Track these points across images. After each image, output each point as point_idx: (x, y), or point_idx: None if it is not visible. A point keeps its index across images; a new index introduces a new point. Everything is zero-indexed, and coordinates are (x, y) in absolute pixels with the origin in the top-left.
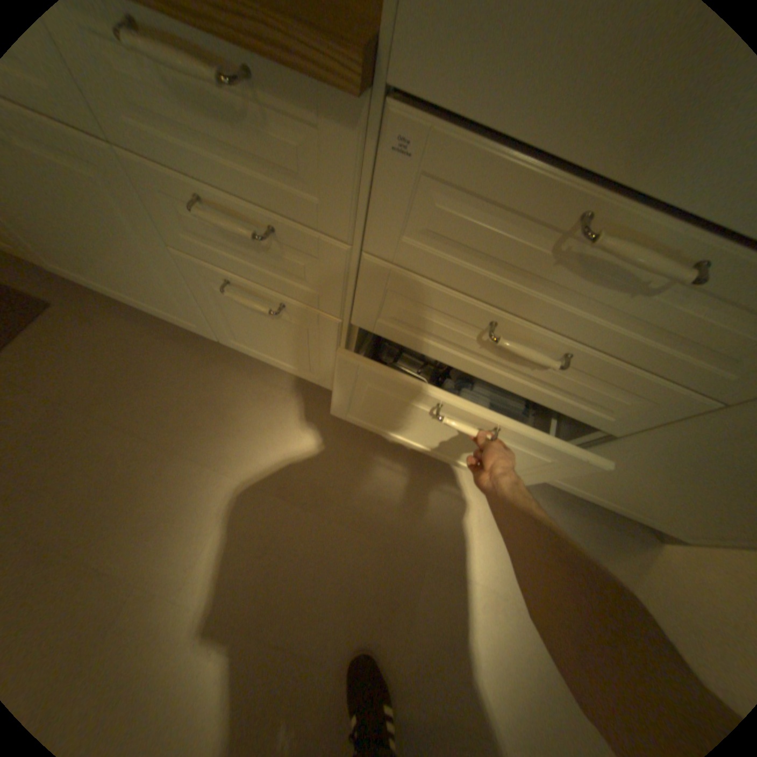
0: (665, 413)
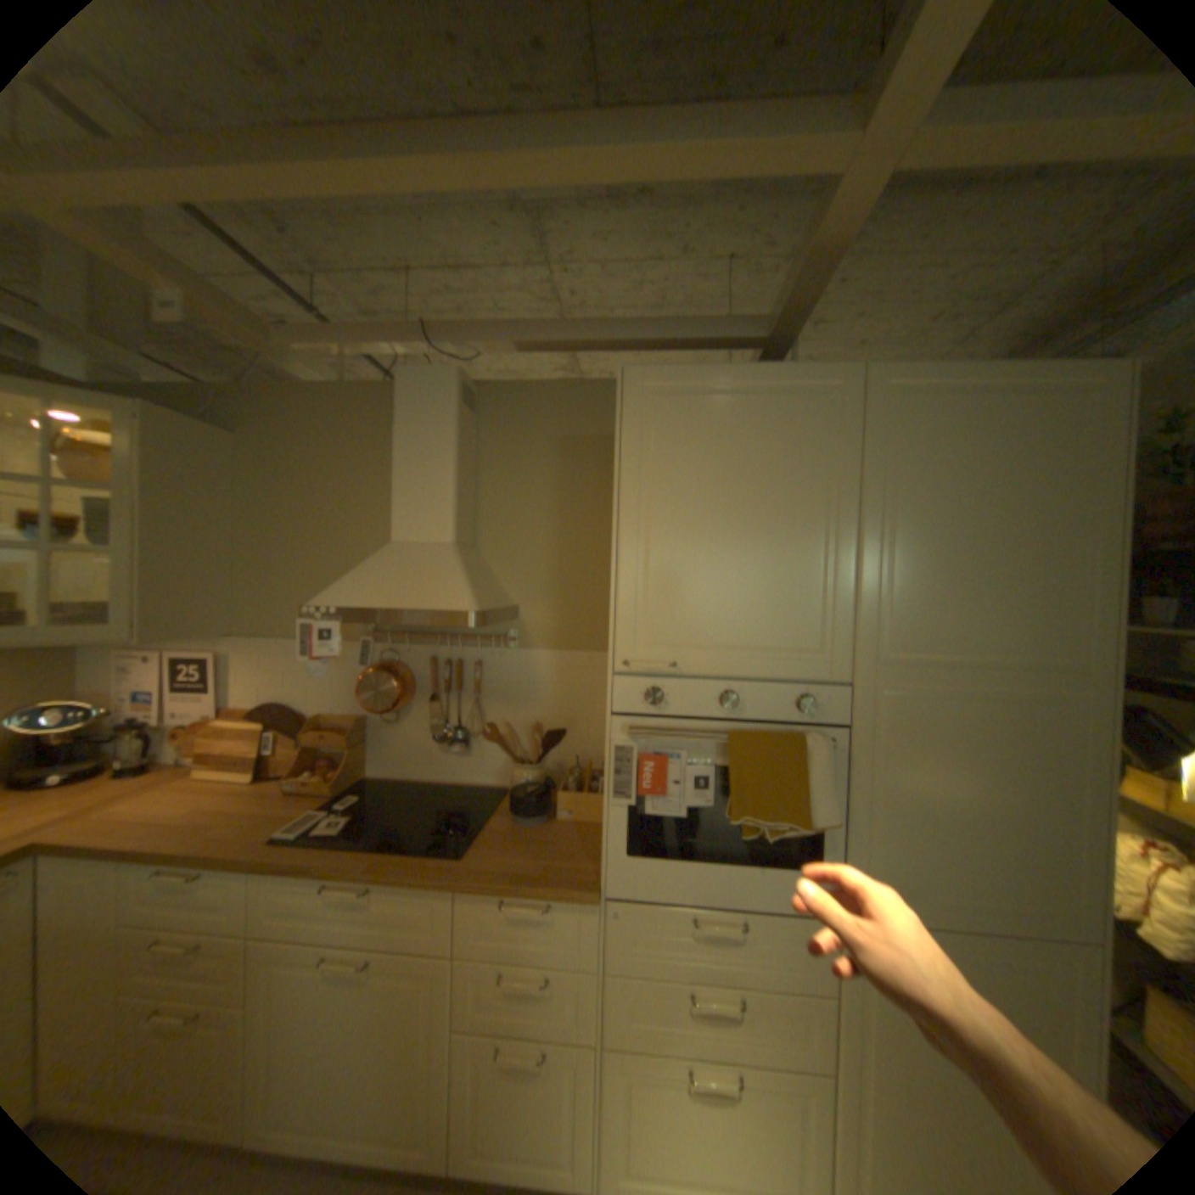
0: (825, 1028)
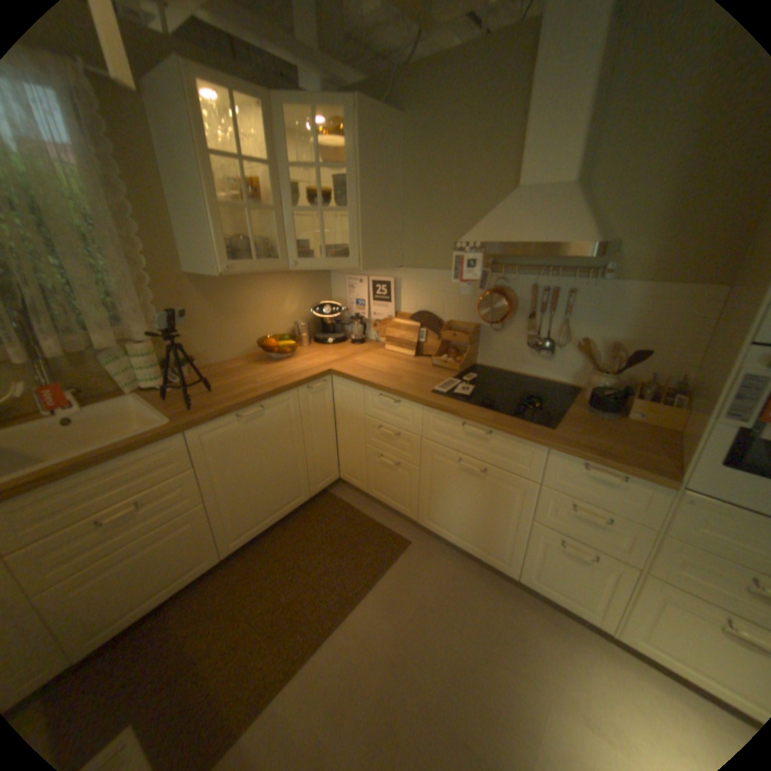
0: None
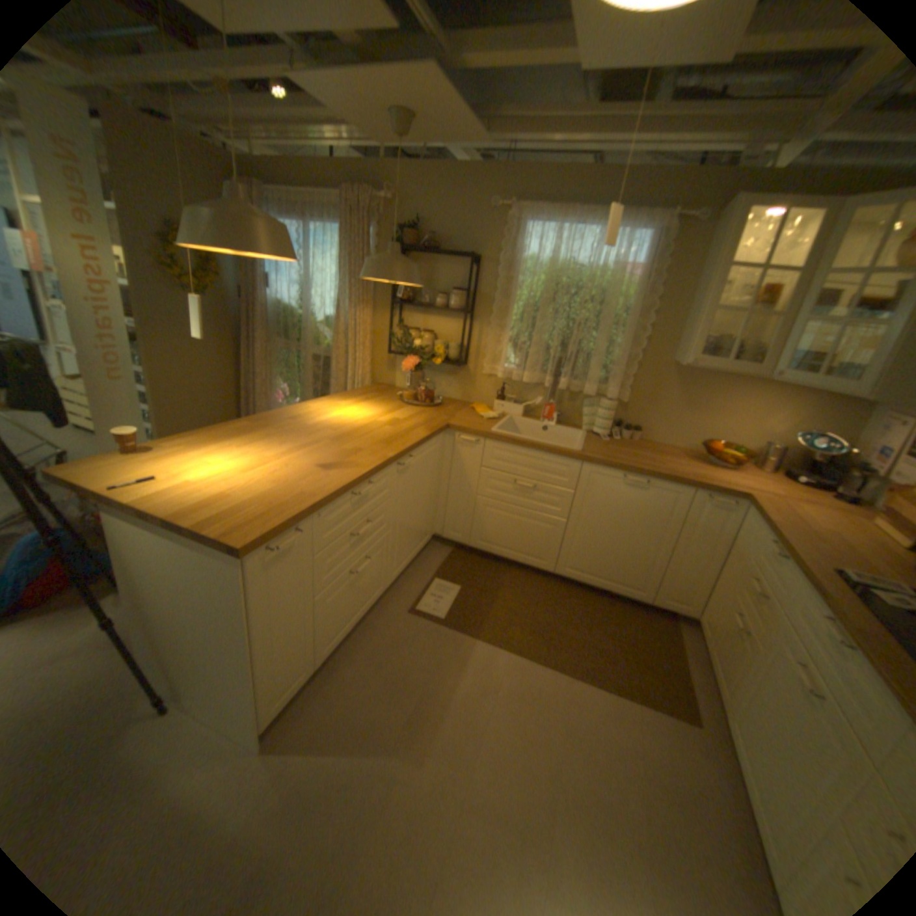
0: None
